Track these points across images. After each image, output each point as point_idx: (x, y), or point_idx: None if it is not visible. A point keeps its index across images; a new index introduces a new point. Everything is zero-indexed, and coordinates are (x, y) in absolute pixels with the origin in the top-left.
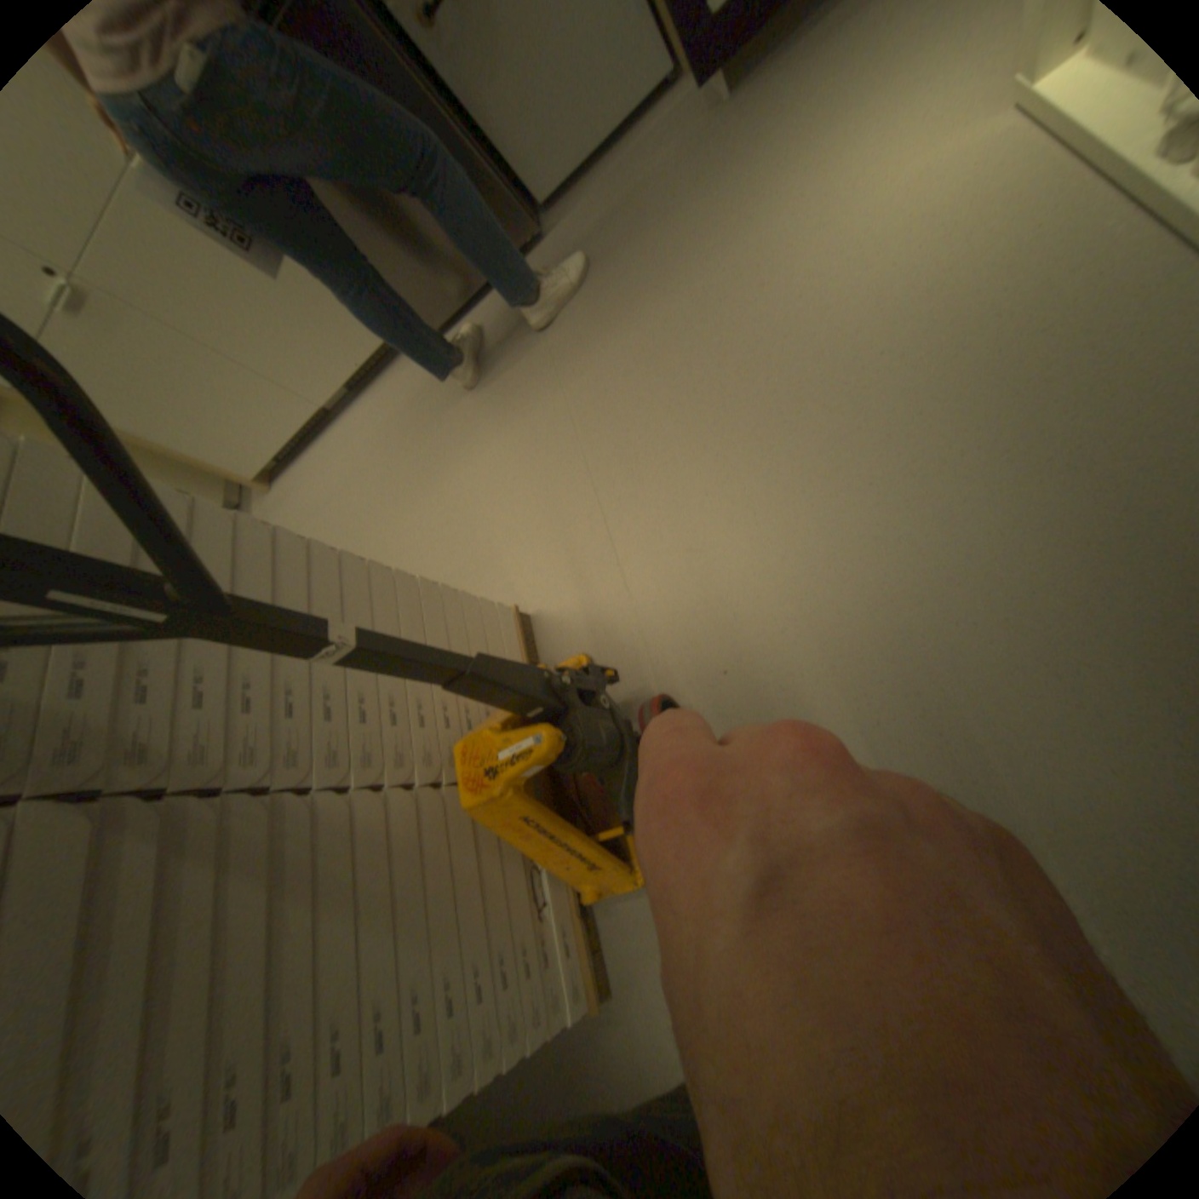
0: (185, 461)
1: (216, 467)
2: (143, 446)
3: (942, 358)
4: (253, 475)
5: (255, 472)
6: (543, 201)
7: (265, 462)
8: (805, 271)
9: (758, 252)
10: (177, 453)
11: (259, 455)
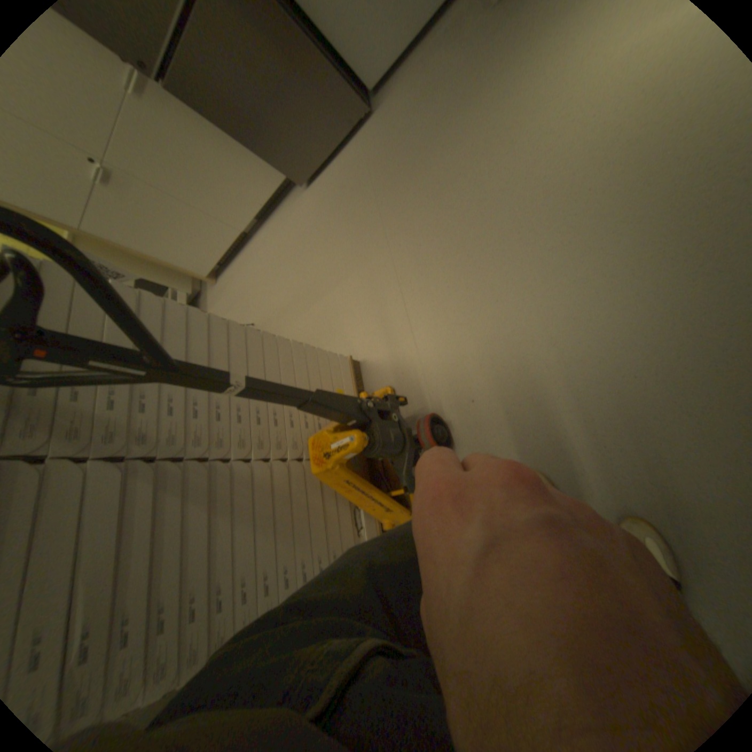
0: (169, 267)
1: (186, 270)
2: (146, 258)
3: (632, 191)
4: (206, 274)
5: (207, 272)
6: (372, 87)
7: (212, 266)
8: (542, 130)
9: (511, 117)
10: (164, 262)
11: (208, 262)
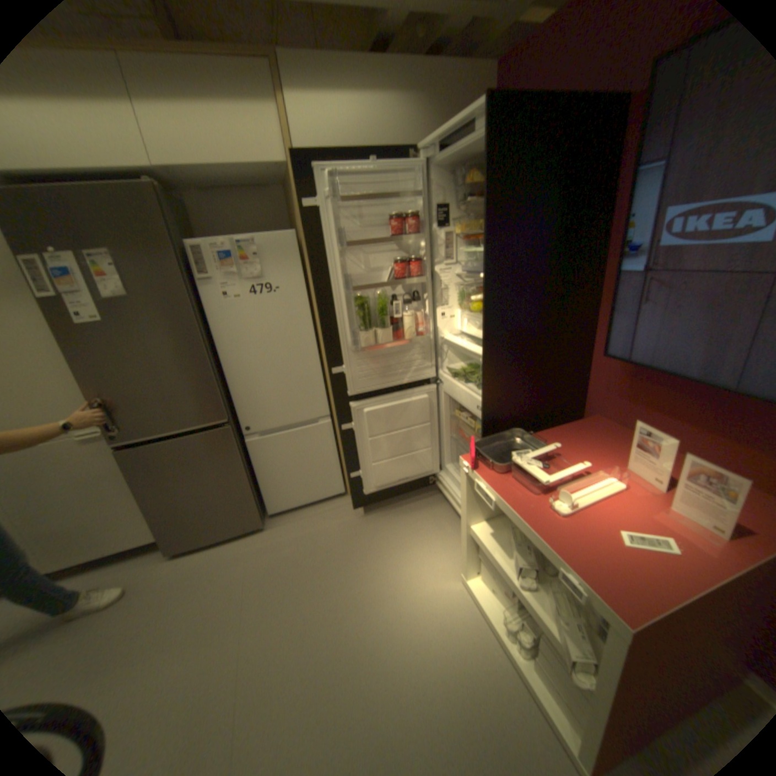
0: None
1: None
2: None
3: (438, 709)
4: None
5: None
6: (268, 513)
7: None
8: (382, 622)
9: (363, 600)
10: None
11: None
